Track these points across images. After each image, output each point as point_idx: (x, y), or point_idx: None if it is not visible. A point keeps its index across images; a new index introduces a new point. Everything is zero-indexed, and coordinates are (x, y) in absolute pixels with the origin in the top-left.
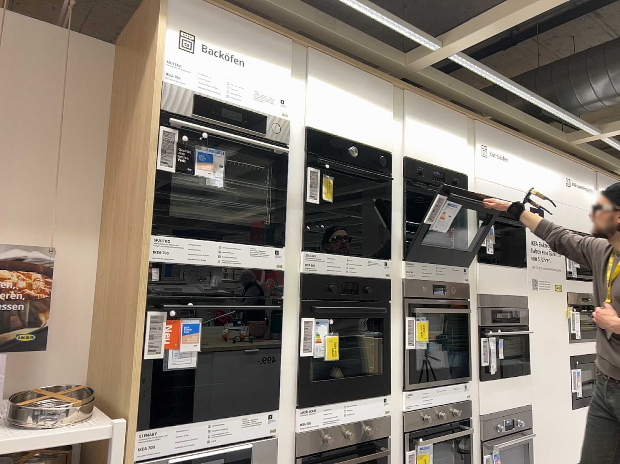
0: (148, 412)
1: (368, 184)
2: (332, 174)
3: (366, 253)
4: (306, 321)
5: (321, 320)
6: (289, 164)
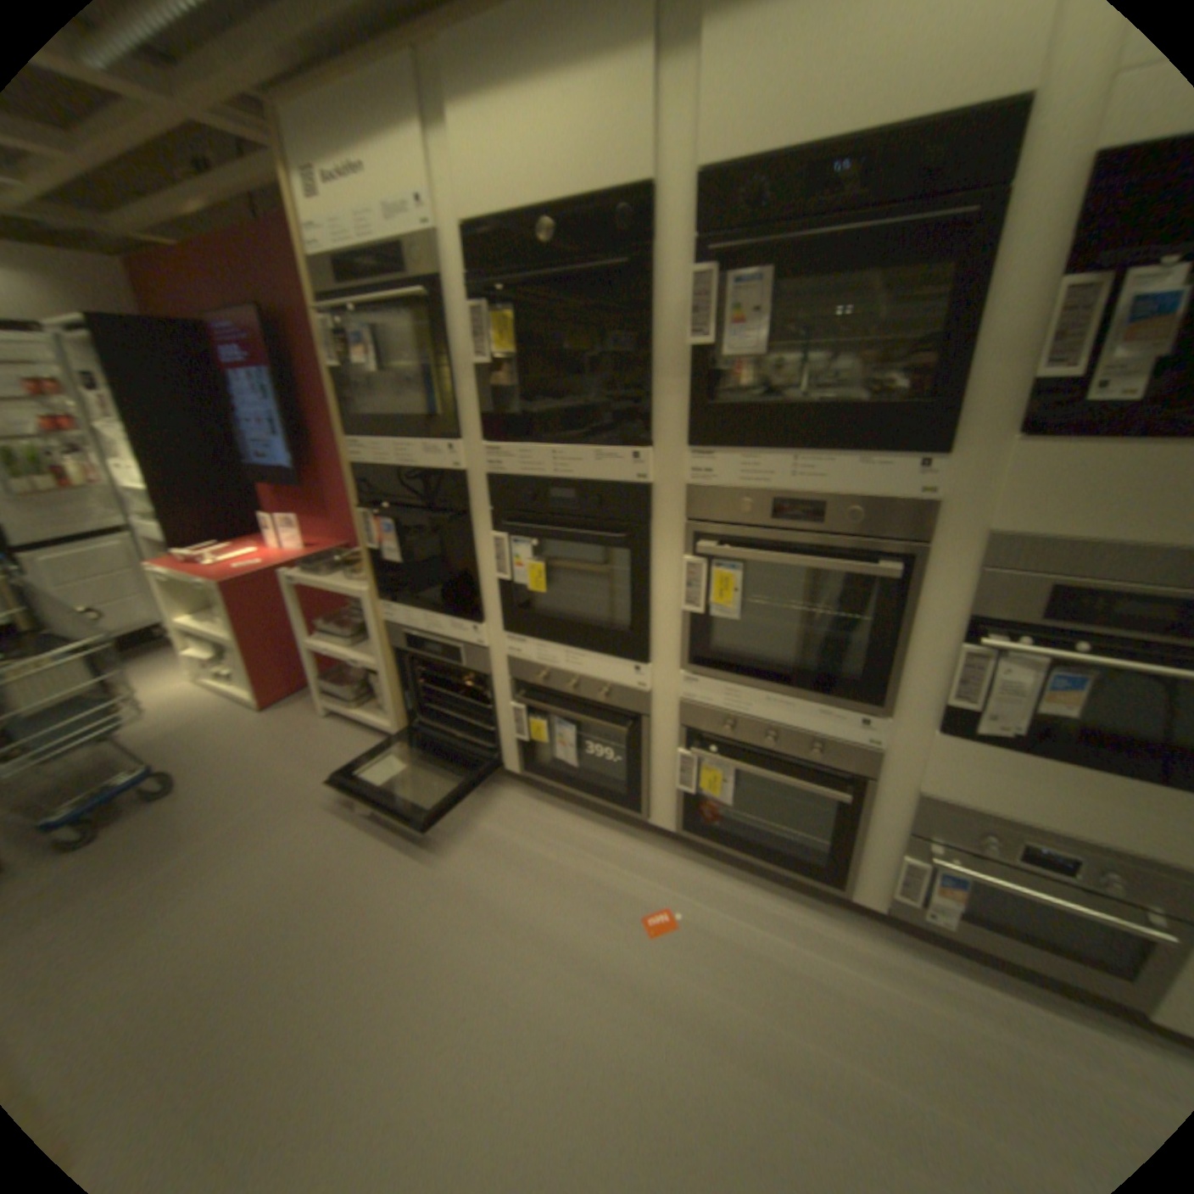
0: (379, 596)
1: (601, 284)
2: (512, 294)
3: (604, 438)
4: (493, 544)
5: (518, 547)
6: (442, 303)
